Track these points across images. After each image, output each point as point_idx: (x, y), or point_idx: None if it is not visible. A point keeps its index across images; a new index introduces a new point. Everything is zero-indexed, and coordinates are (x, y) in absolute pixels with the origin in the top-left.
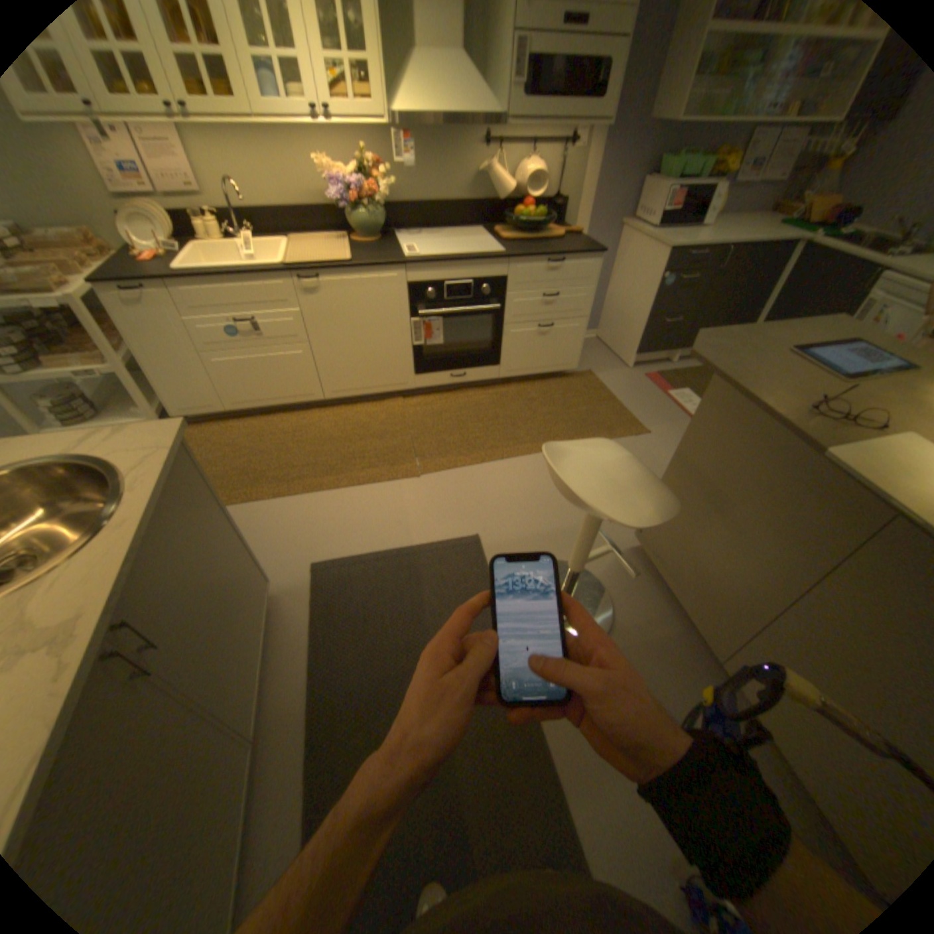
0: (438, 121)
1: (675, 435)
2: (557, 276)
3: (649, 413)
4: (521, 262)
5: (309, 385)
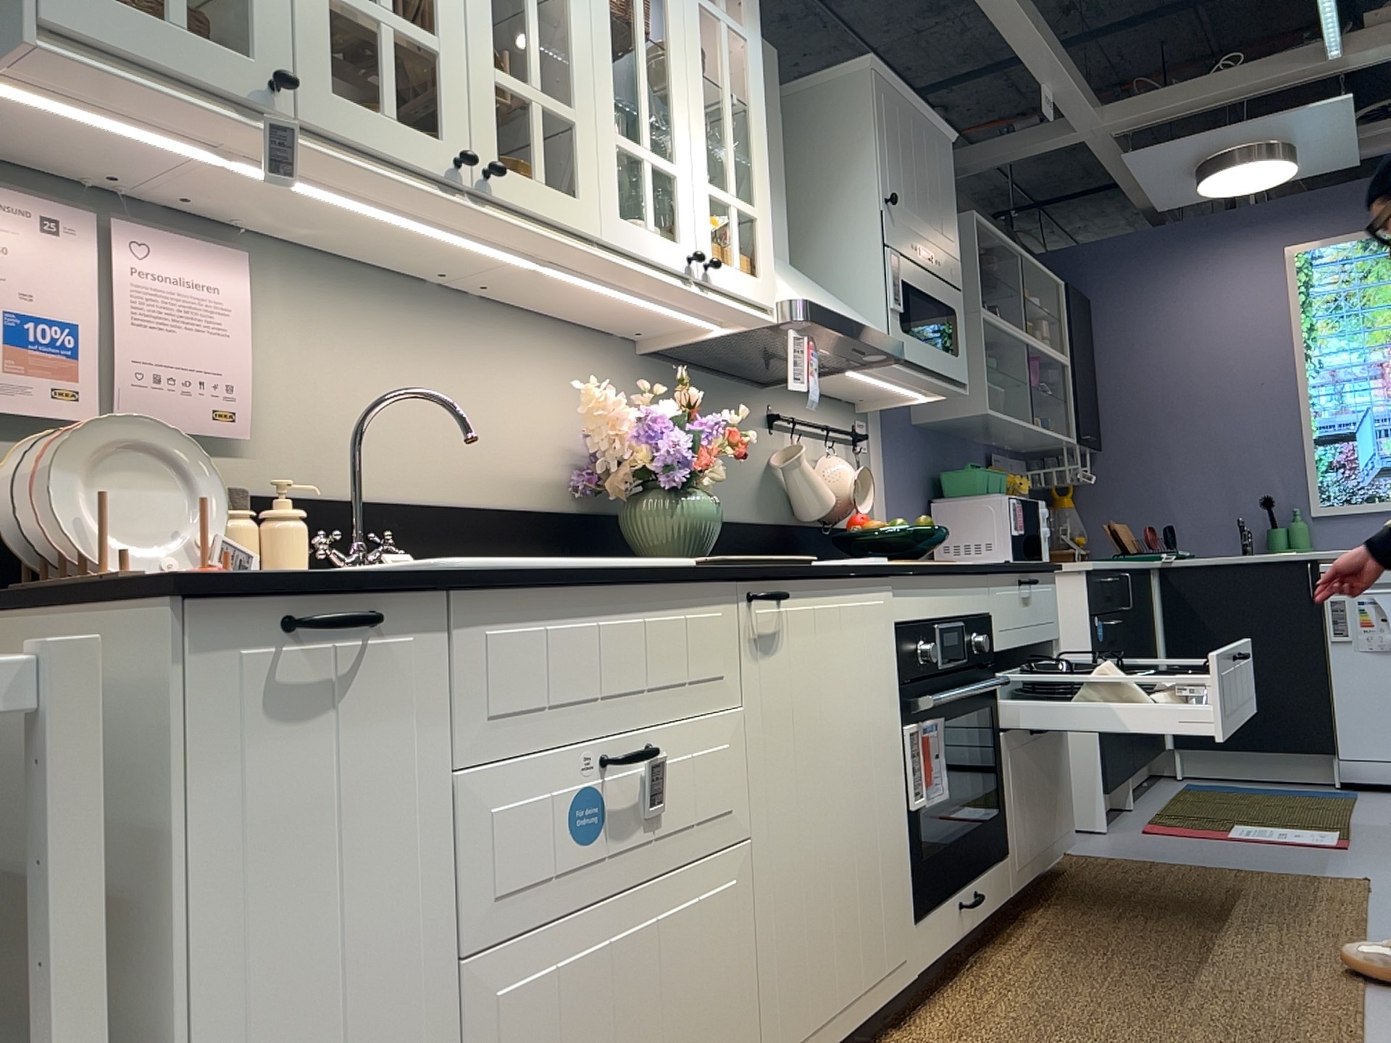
0: (714, 376)
1: (1390, 868)
2: (1032, 615)
3: (1289, 862)
4: (1000, 581)
5: (736, 1038)
